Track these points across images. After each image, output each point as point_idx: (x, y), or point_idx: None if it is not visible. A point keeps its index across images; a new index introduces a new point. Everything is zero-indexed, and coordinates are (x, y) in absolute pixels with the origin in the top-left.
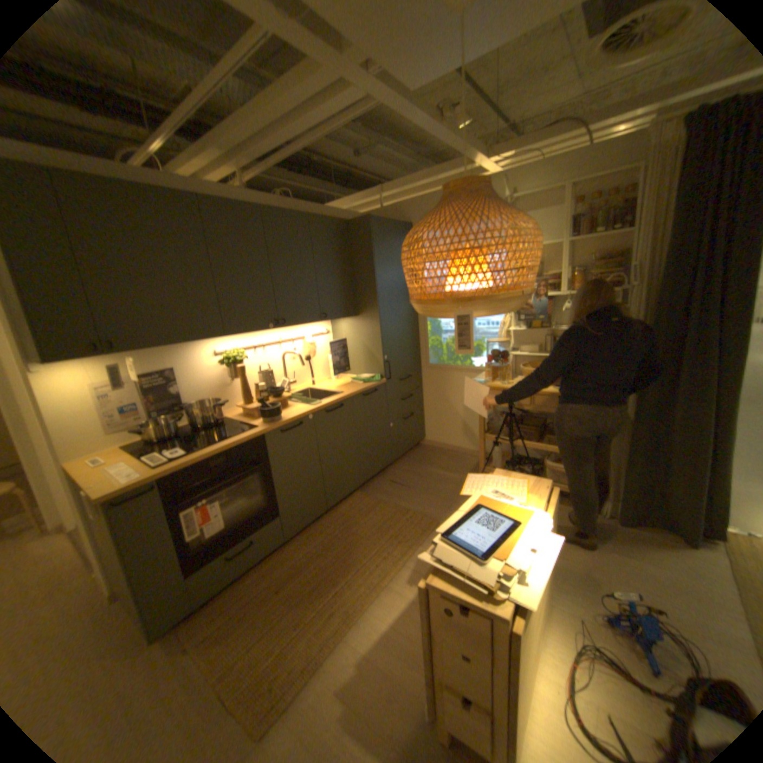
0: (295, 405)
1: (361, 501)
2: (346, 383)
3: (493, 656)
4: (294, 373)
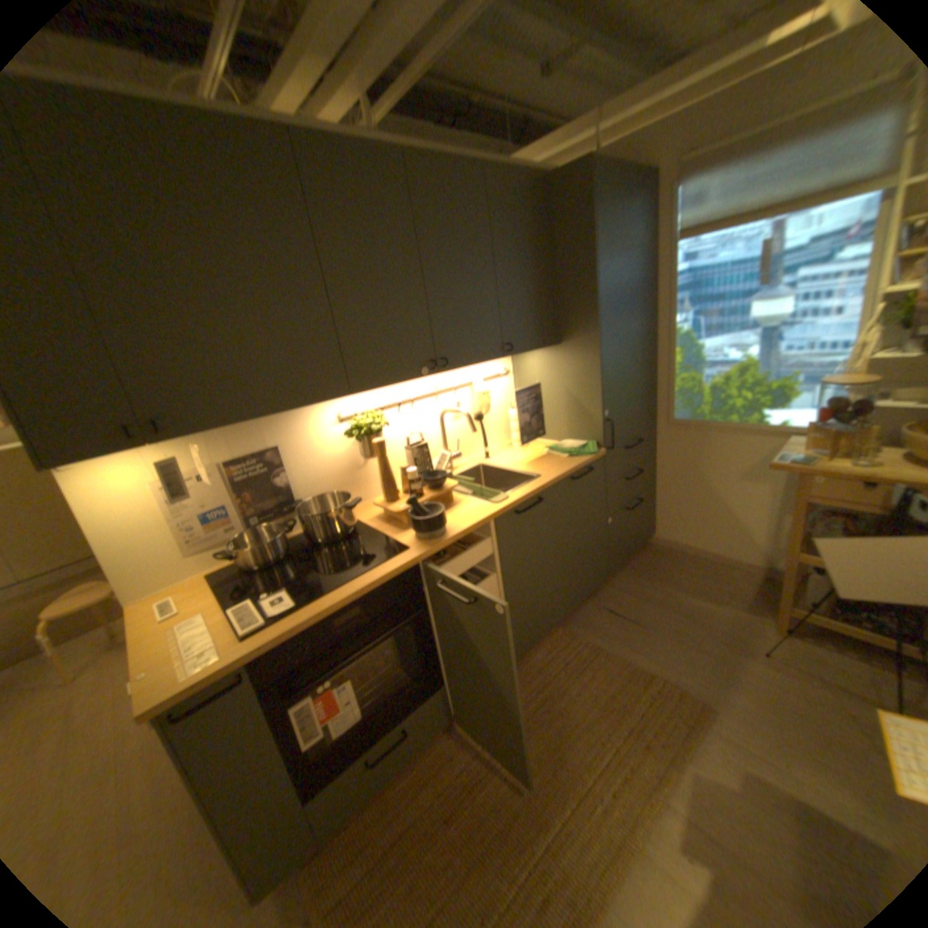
0: (464, 497)
1: (566, 644)
2: (538, 453)
3: None
4: (459, 440)
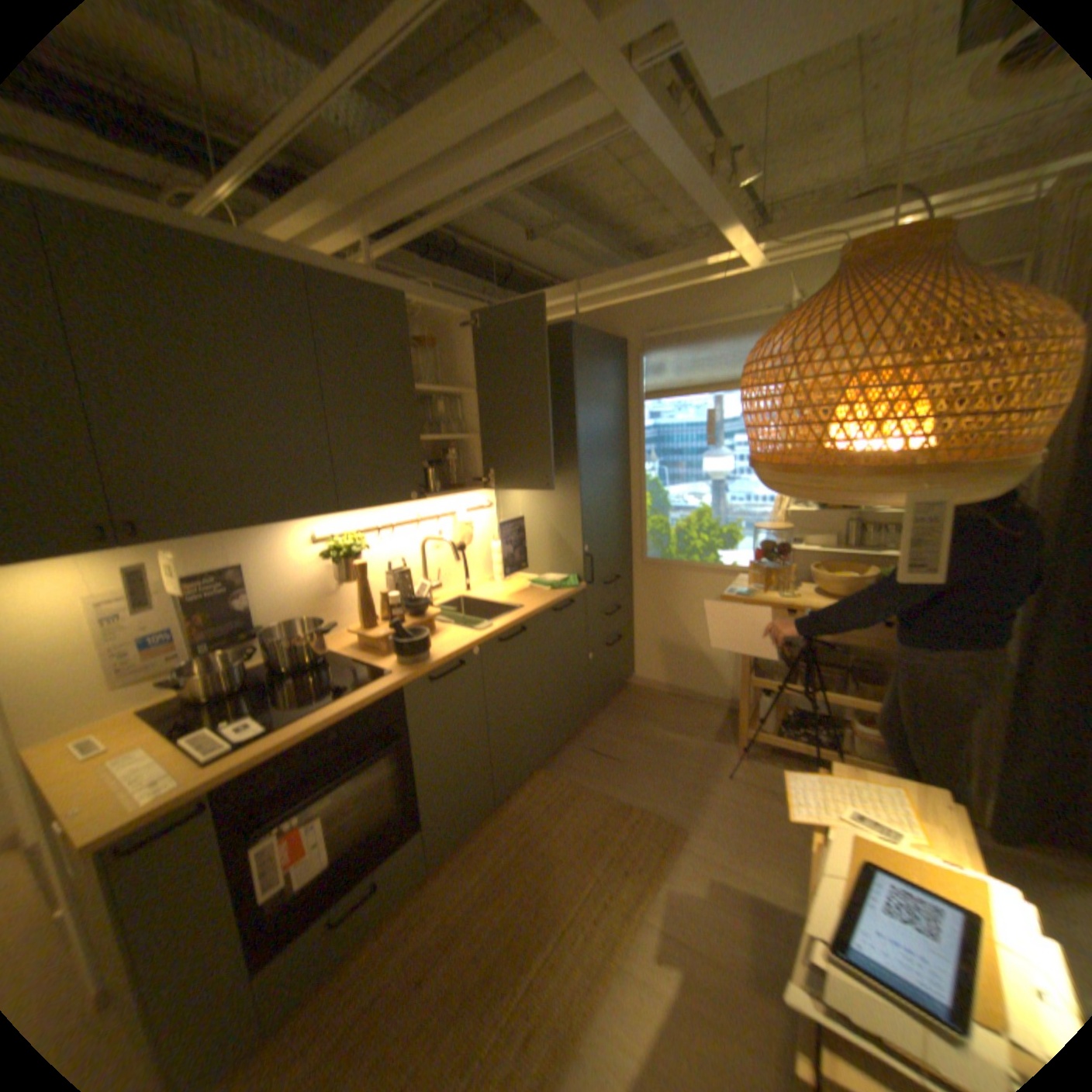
0: (447, 628)
1: (547, 788)
2: (521, 588)
3: None
4: (440, 571)
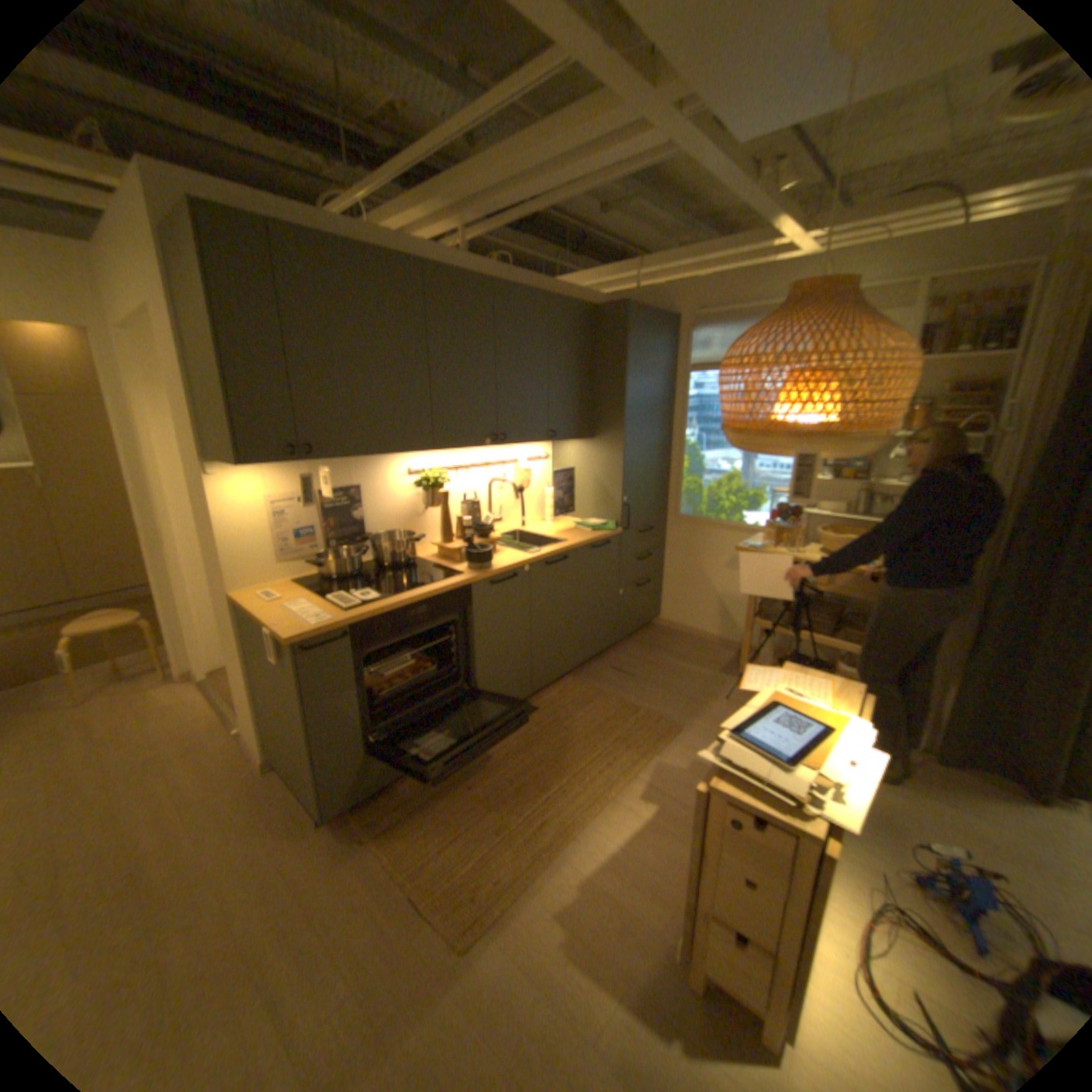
0: (504, 550)
1: (573, 688)
2: (566, 528)
3: (791, 883)
4: (501, 508)
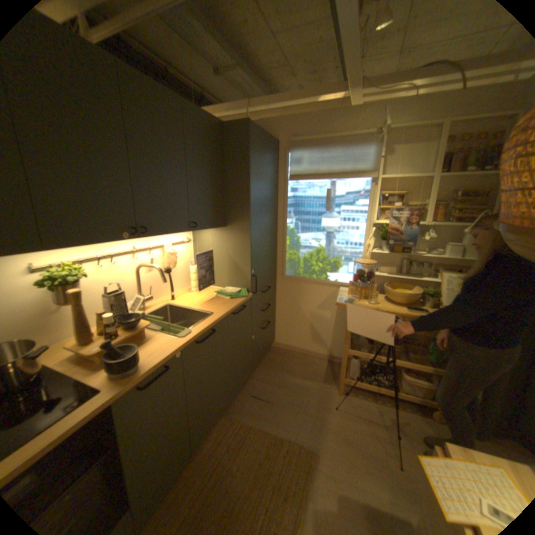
0: (155, 334)
1: (227, 430)
2: (210, 296)
3: None
4: (151, 287)
